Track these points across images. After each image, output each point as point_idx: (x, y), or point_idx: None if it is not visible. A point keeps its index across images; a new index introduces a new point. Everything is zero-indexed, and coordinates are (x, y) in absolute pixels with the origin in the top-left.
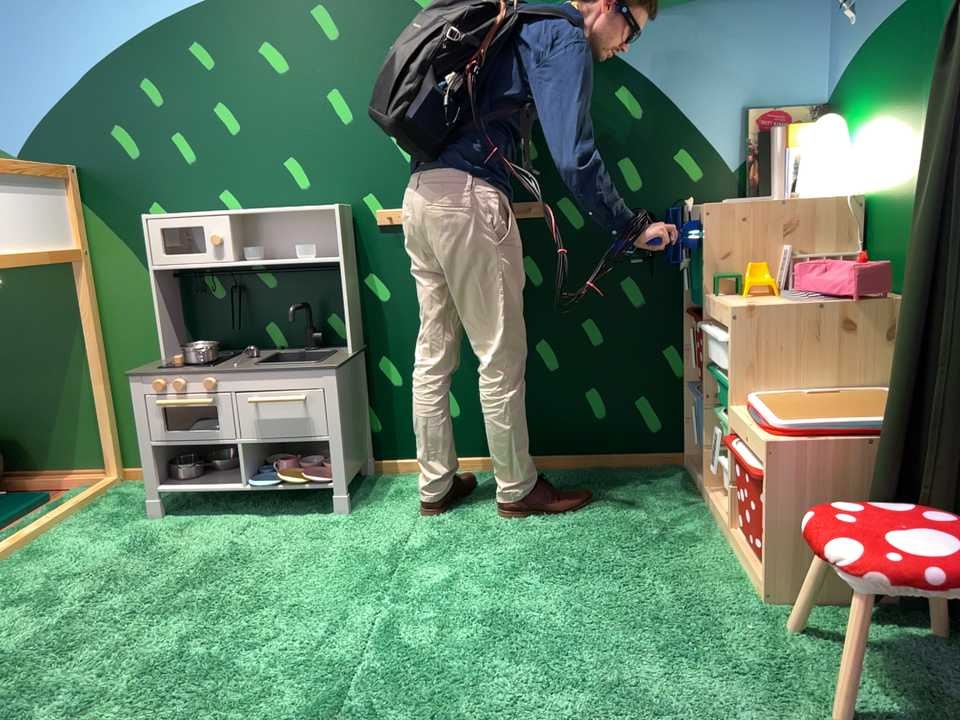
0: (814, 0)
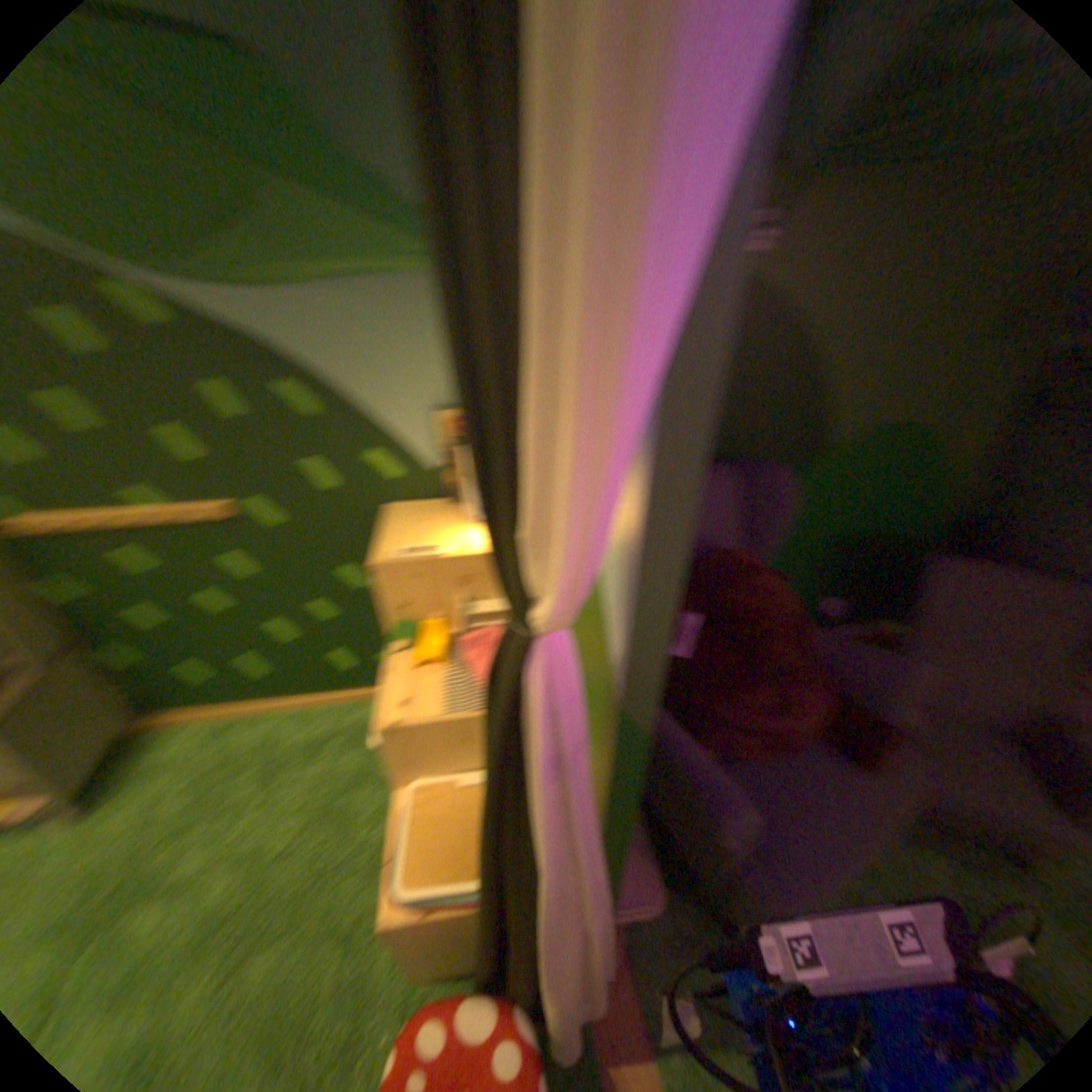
0: None
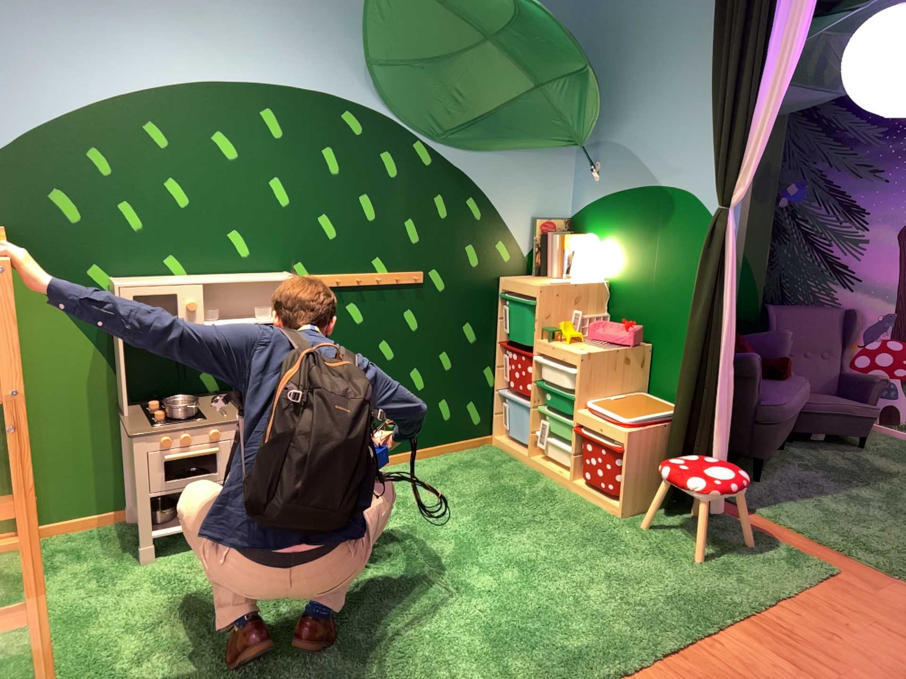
0: (565, 160)
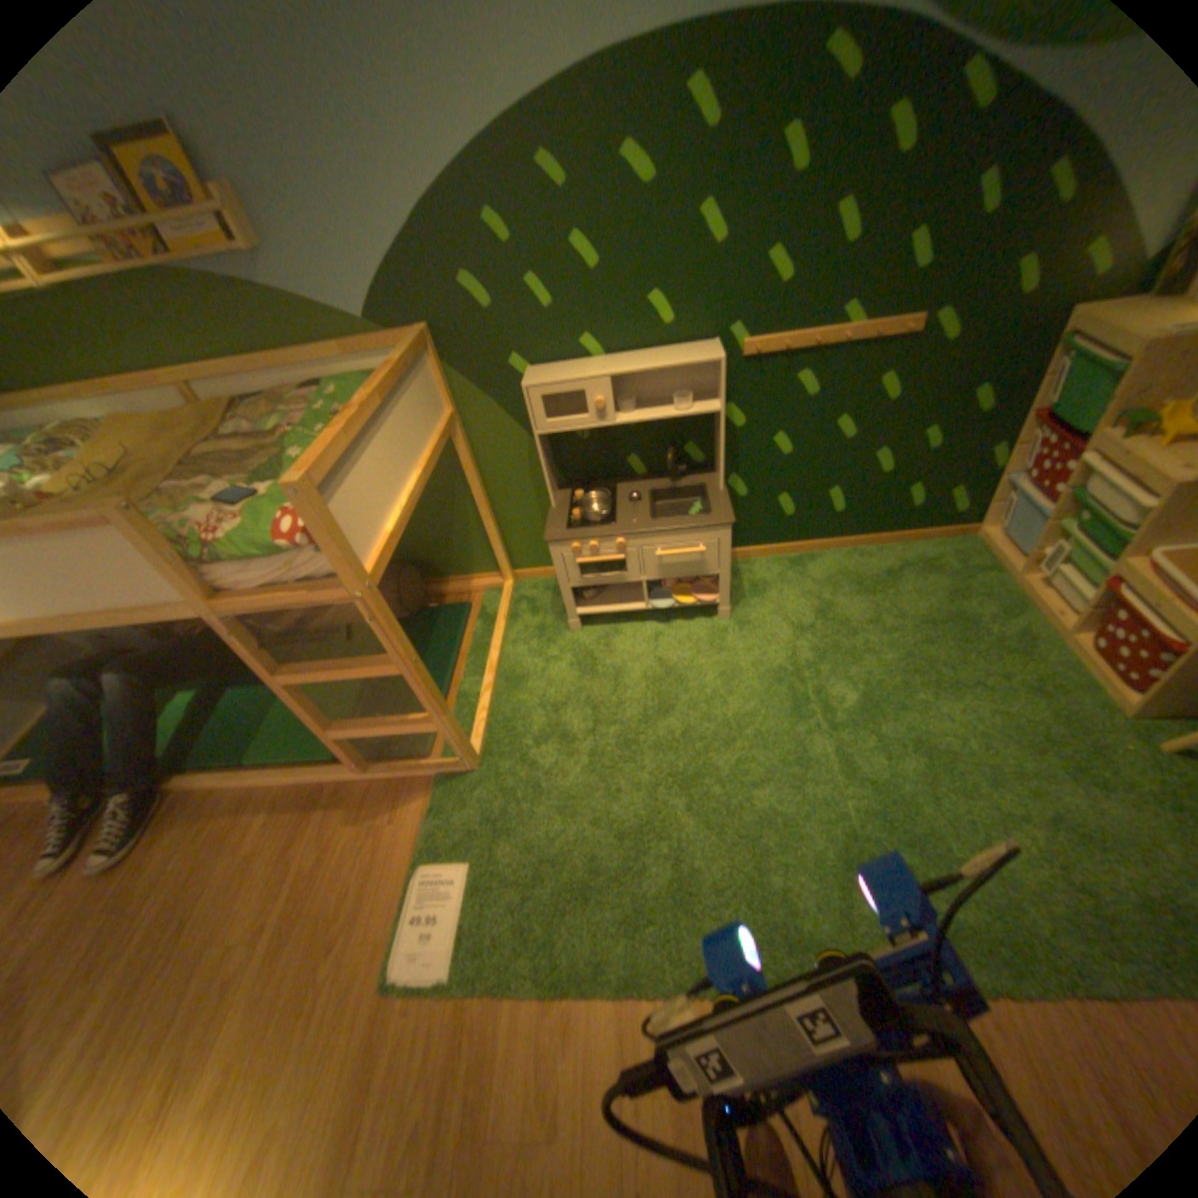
0: None
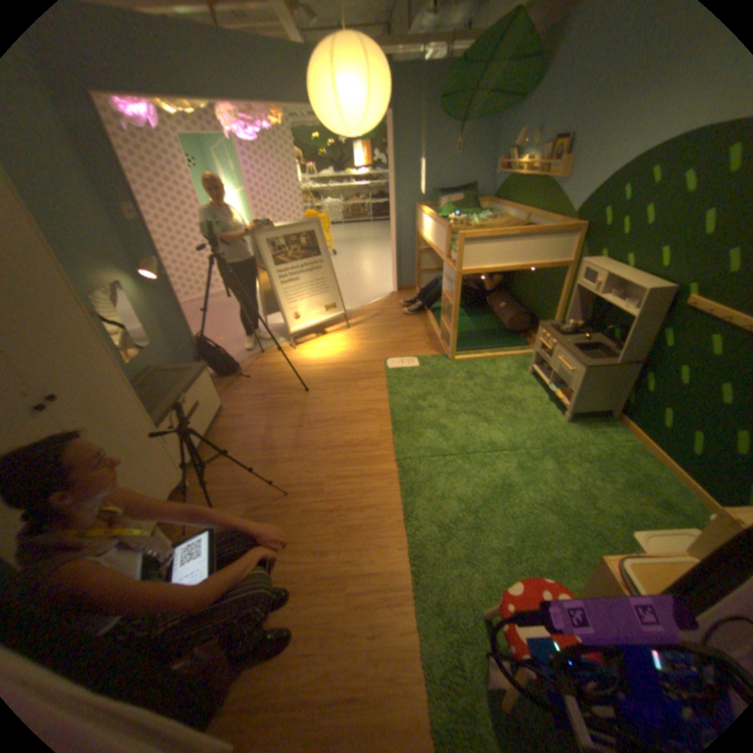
0: None
